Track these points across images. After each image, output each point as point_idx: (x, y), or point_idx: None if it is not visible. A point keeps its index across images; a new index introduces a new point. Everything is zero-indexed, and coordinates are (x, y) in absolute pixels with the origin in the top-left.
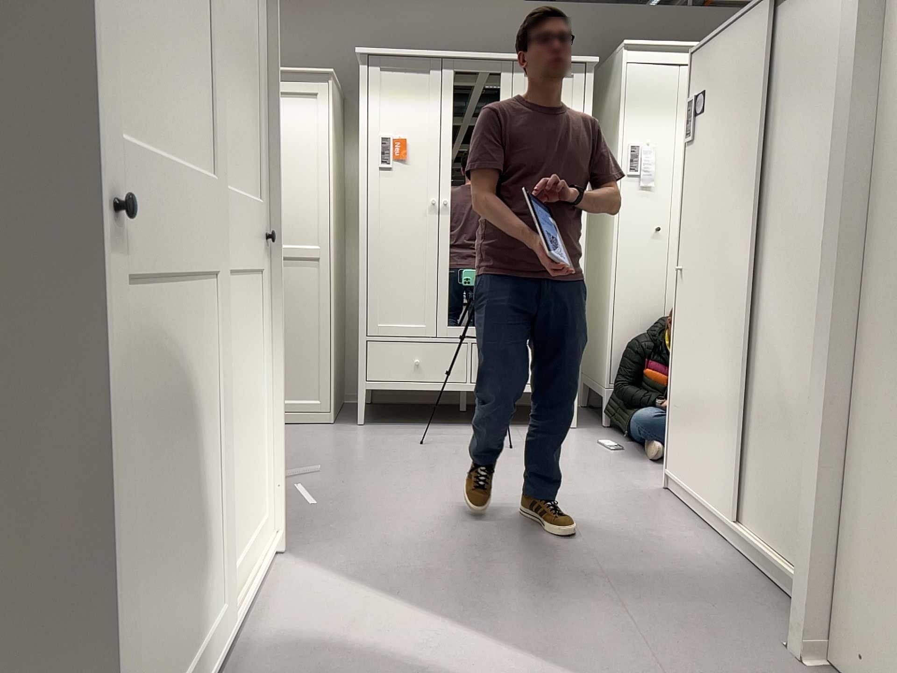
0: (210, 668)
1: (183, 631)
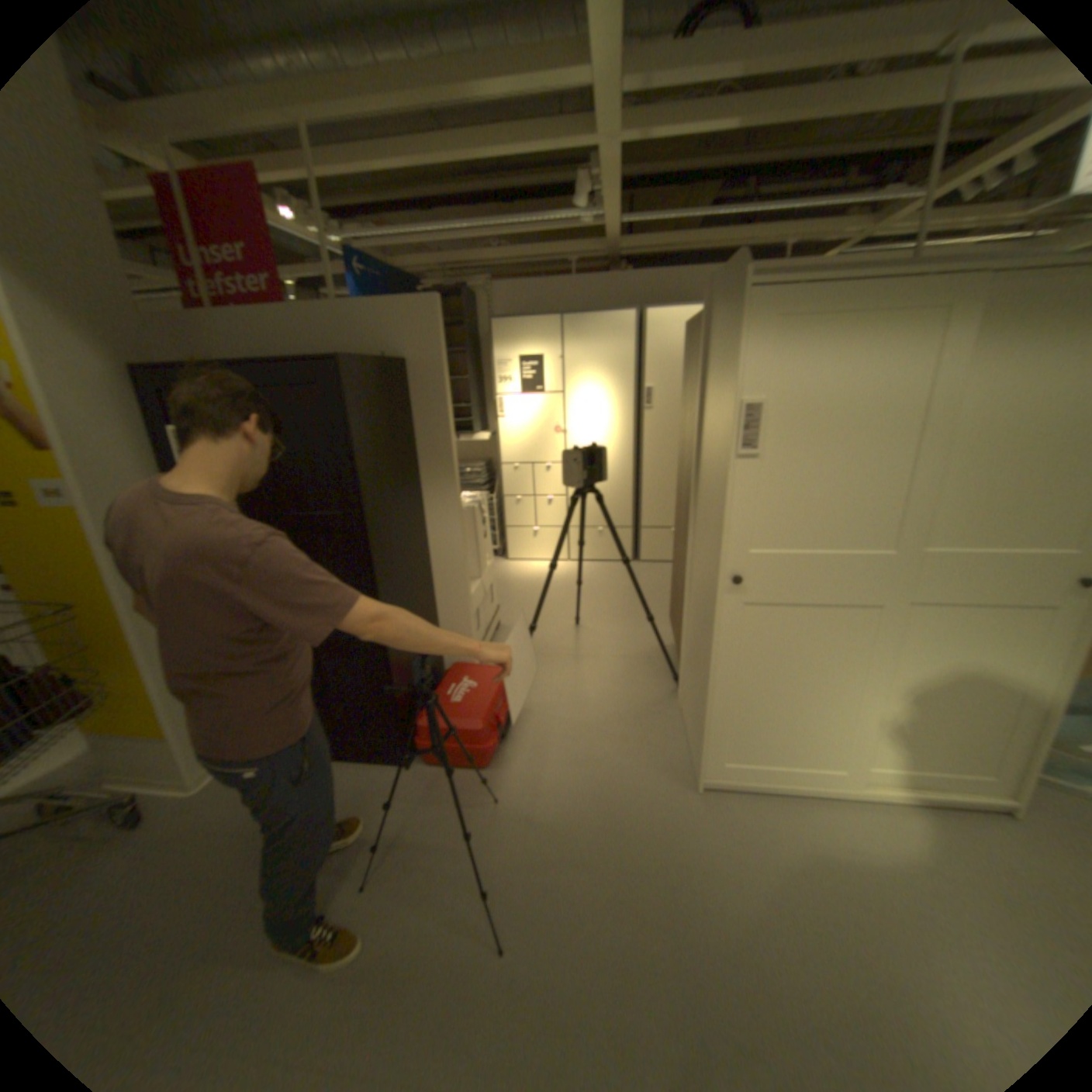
0: (819, 787)
1: (790, 753)
